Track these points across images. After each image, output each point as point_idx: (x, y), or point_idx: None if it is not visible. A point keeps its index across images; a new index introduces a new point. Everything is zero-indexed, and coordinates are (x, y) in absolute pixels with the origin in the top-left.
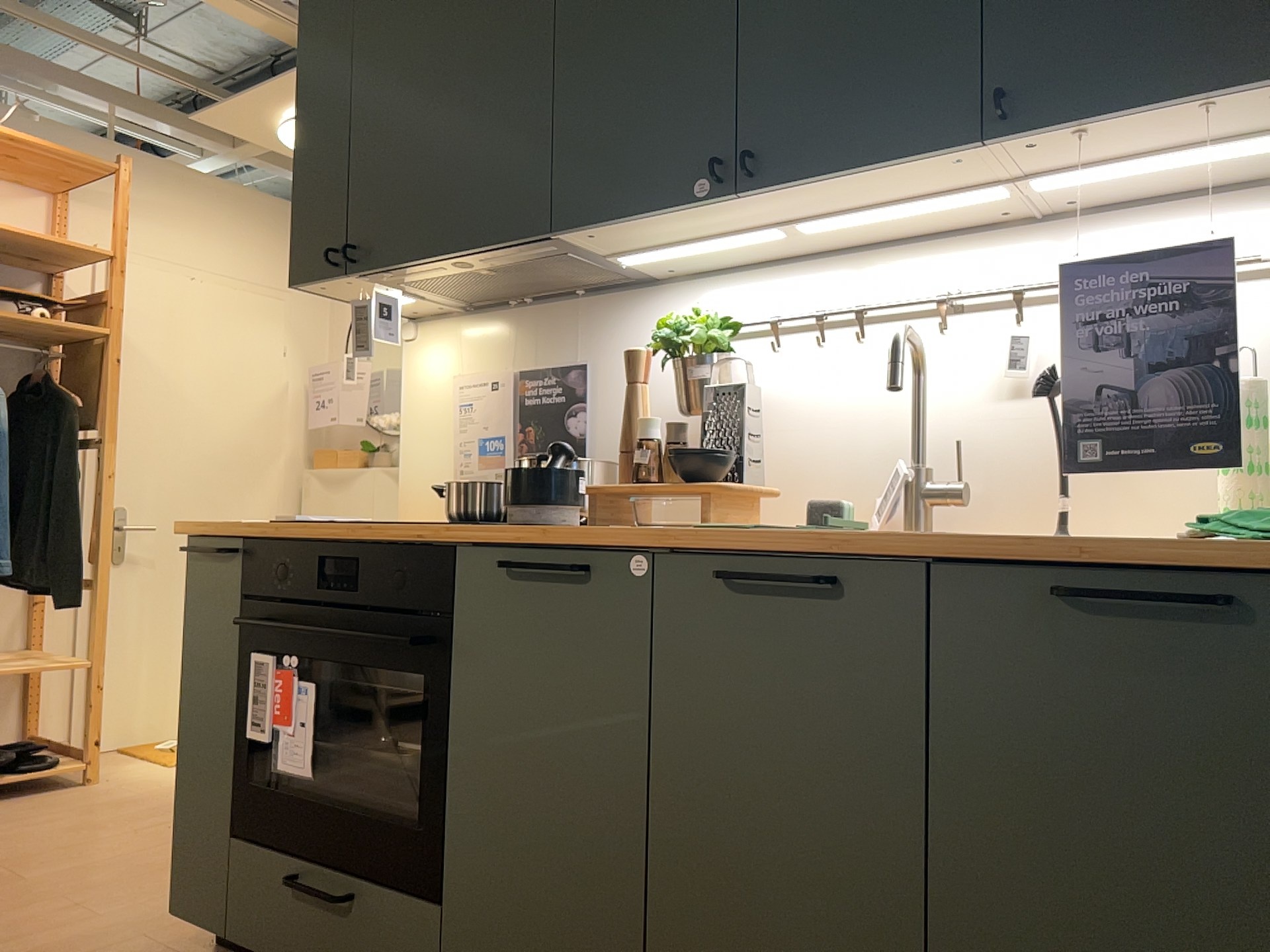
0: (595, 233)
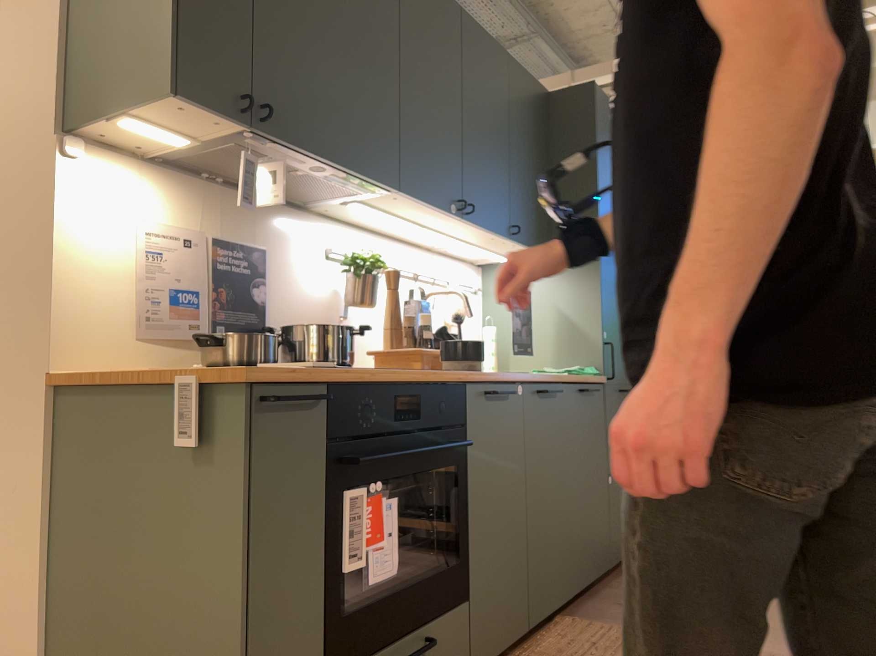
0: (400, 197)
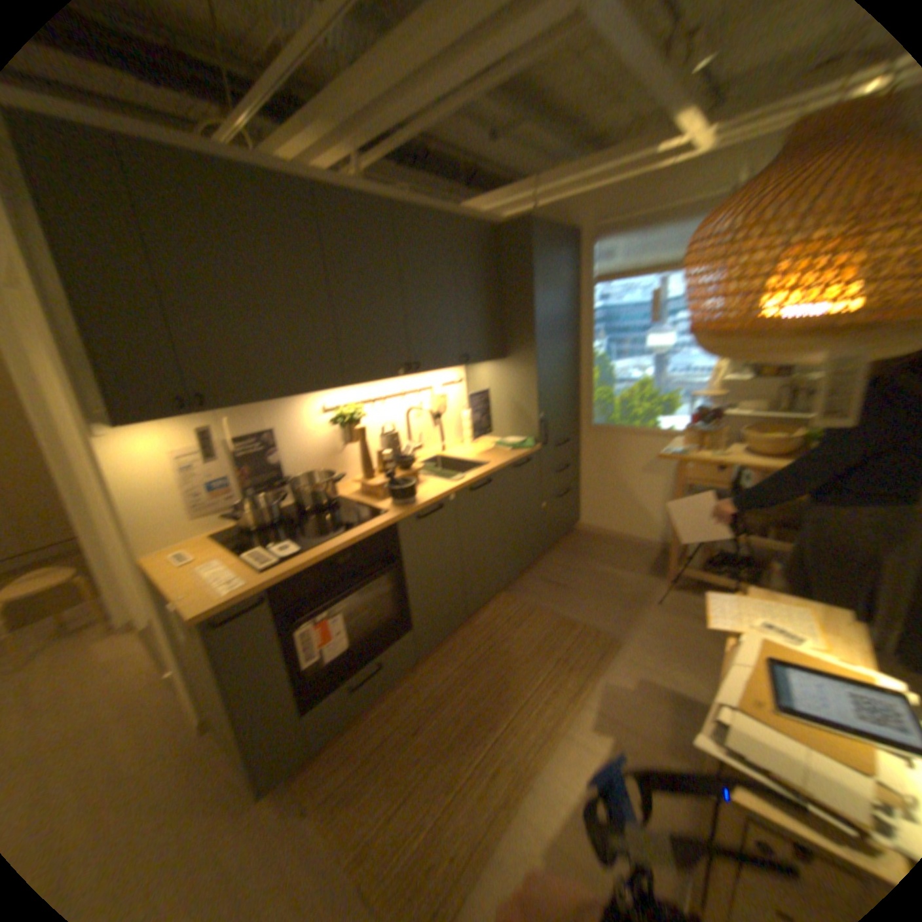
0: (352, 384)
